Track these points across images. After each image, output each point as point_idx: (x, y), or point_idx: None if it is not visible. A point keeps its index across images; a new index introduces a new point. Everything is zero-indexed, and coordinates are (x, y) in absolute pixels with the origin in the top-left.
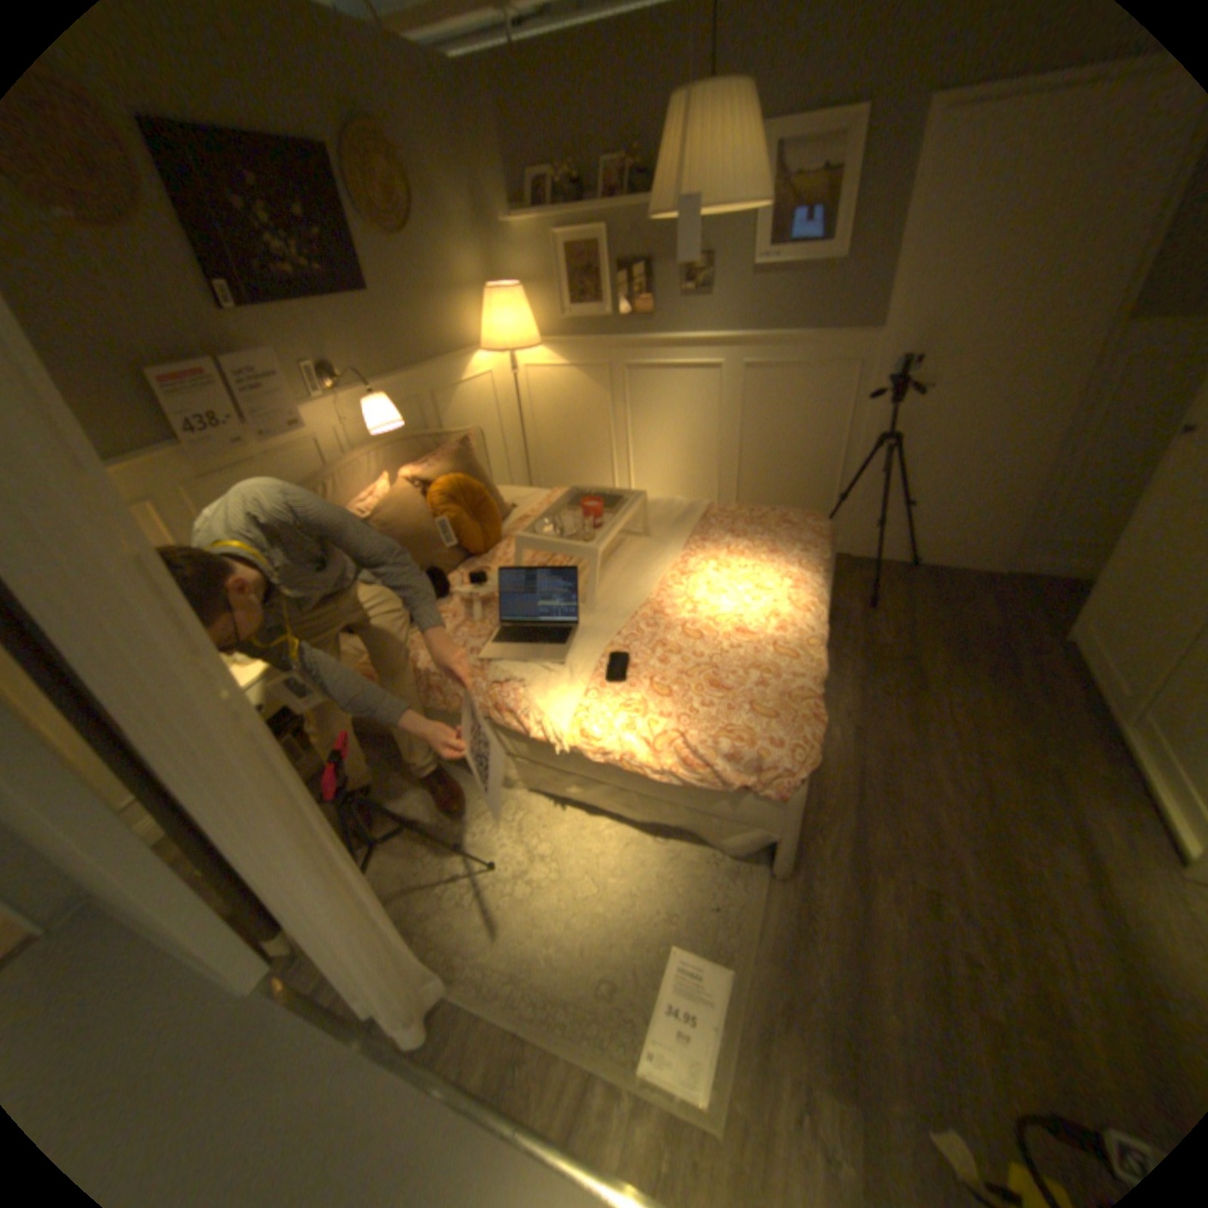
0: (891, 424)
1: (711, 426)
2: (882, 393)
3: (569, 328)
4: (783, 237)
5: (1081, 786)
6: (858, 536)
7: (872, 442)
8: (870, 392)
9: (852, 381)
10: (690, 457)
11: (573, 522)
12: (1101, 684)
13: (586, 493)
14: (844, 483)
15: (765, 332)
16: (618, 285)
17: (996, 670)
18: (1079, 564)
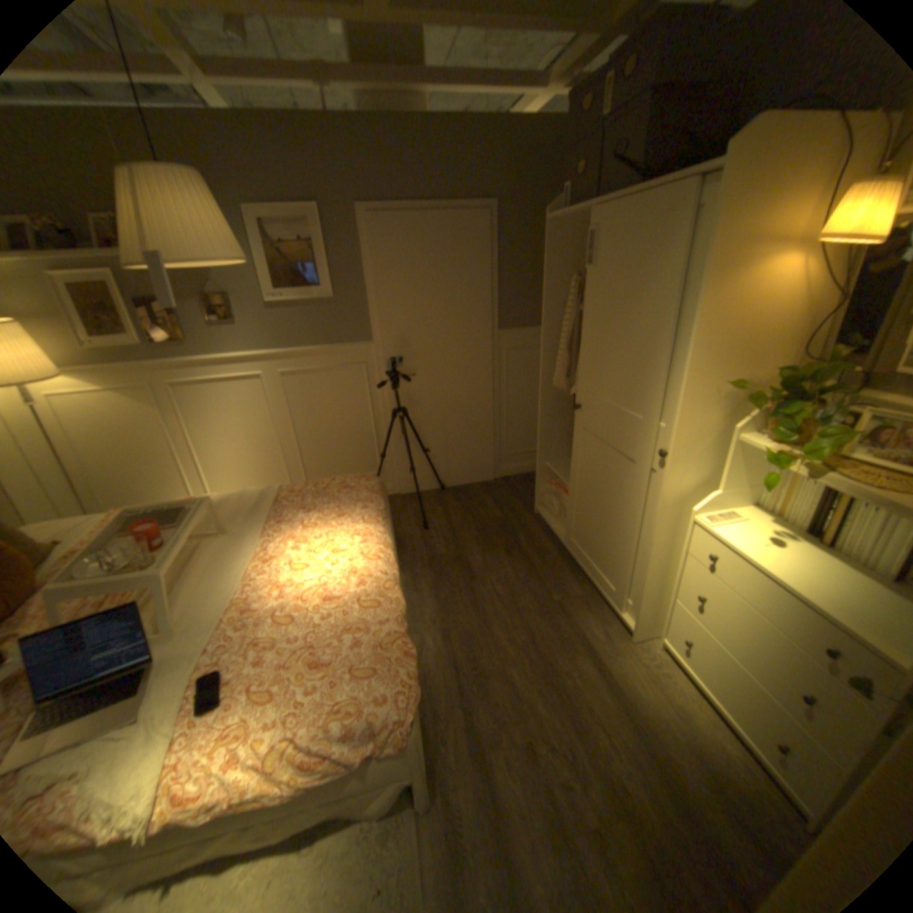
0: (396, 402)
1: (265, 422)
2: (384, 382)
3: (92, 357)
4: (280, 283)
5: (571, 607)
6: (401, 479)
7: (389, 415)
8: (376, 383)
9: (362, 377)
10: (253, 450)
11: (122, 552)
12: (557, 535)
13: (139, 512)
14: (380, 446)
15: (287, 349)
16: (138, 318)
17: (507, 546)
18: (523, 464)
